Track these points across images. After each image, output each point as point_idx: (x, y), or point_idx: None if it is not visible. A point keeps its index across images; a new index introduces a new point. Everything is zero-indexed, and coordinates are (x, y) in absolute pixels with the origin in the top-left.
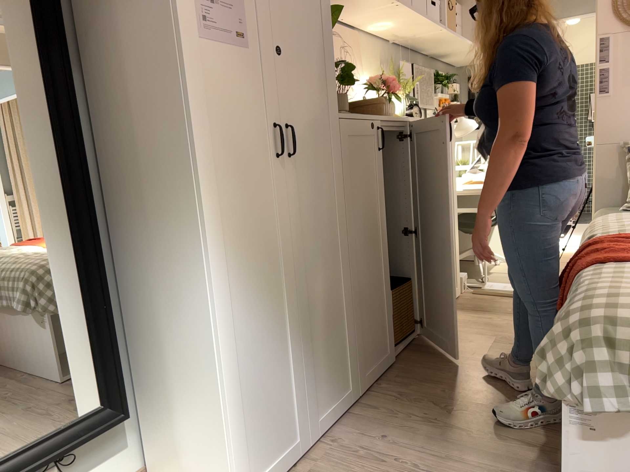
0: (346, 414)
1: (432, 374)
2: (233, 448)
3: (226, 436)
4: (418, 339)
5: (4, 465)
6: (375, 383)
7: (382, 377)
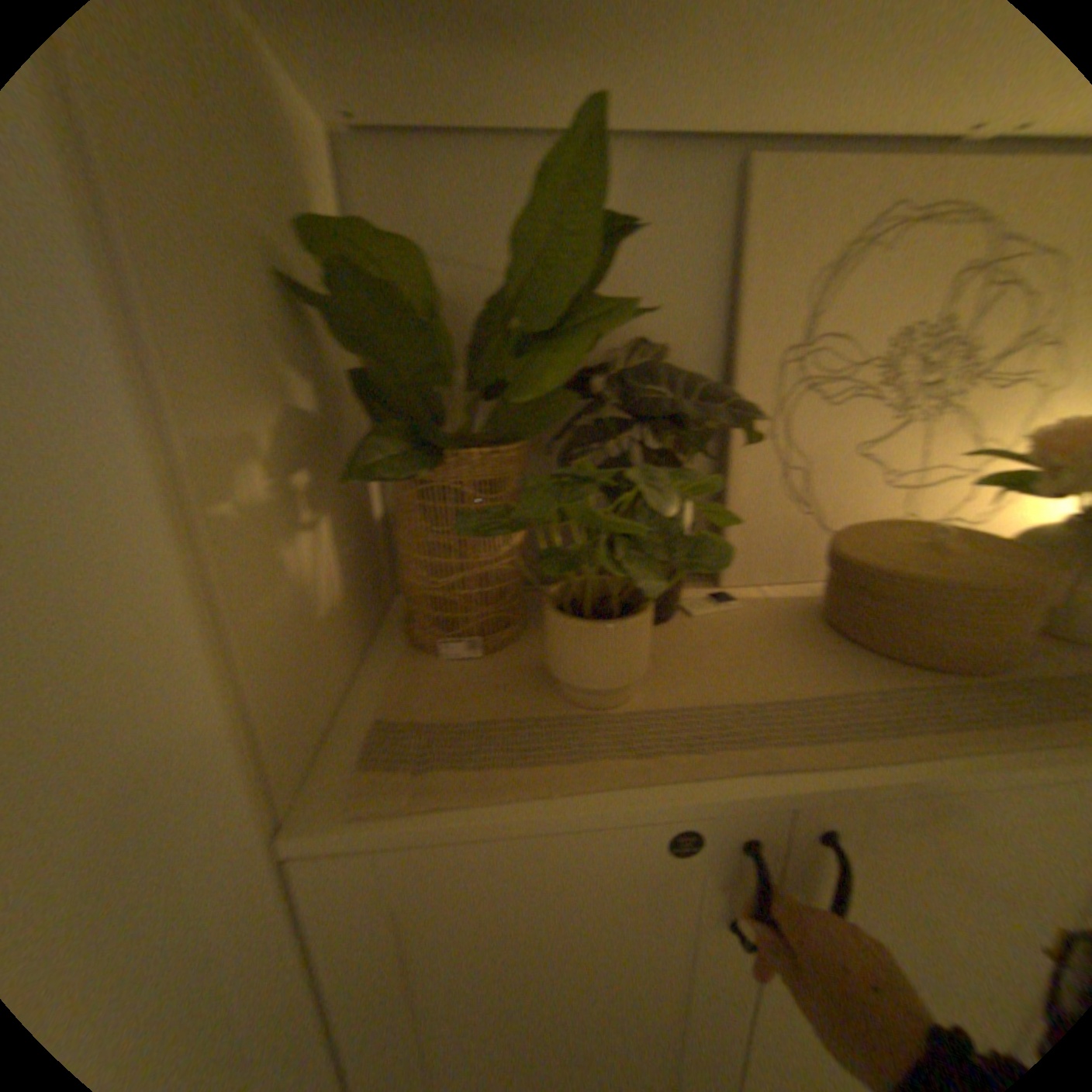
0: None
1: None
2: None
3: None
4: None
5: None
6: None
7: None
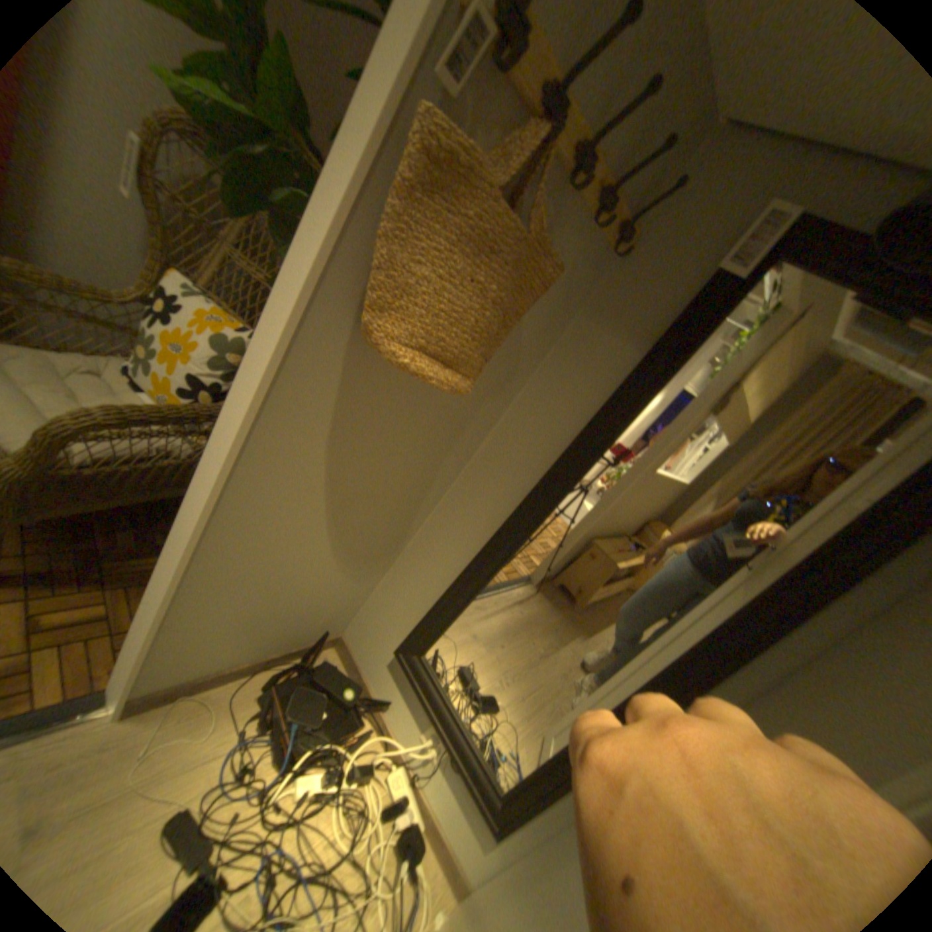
0: None
1: None
2: None
3: None
4: None
5: (440, 699)
6: None
7: None
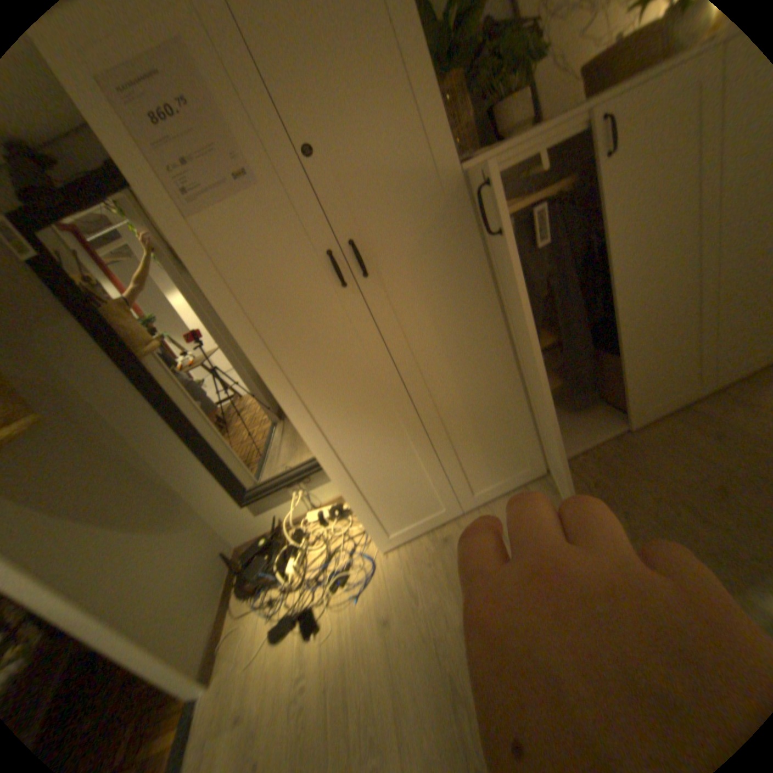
0: (525, 485)
1: (673, 464)
2: (365, 514)
3: (355, 508)
4: (705, 397)
5: (272, 480)
6: (585, 455)
7: (601, 448)
